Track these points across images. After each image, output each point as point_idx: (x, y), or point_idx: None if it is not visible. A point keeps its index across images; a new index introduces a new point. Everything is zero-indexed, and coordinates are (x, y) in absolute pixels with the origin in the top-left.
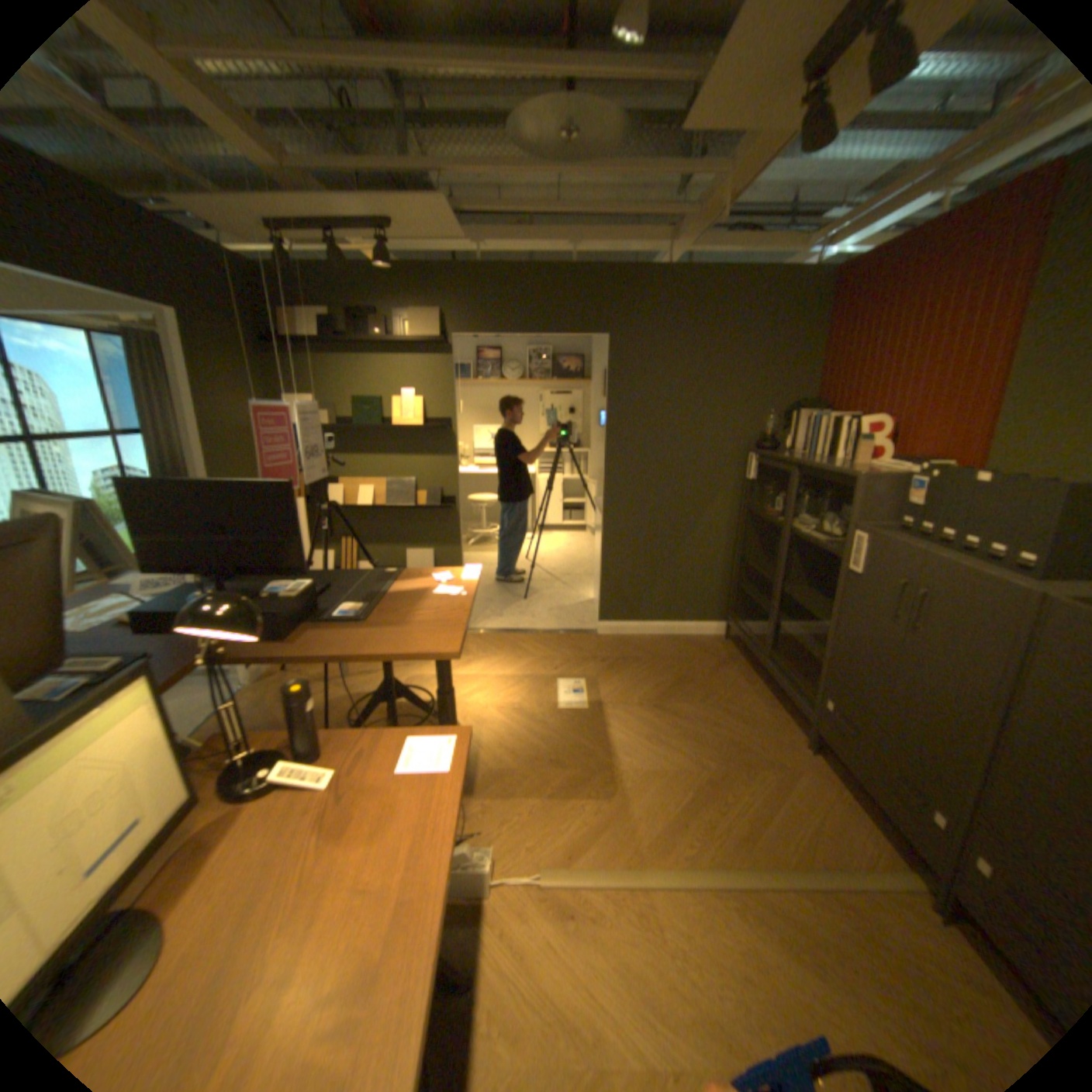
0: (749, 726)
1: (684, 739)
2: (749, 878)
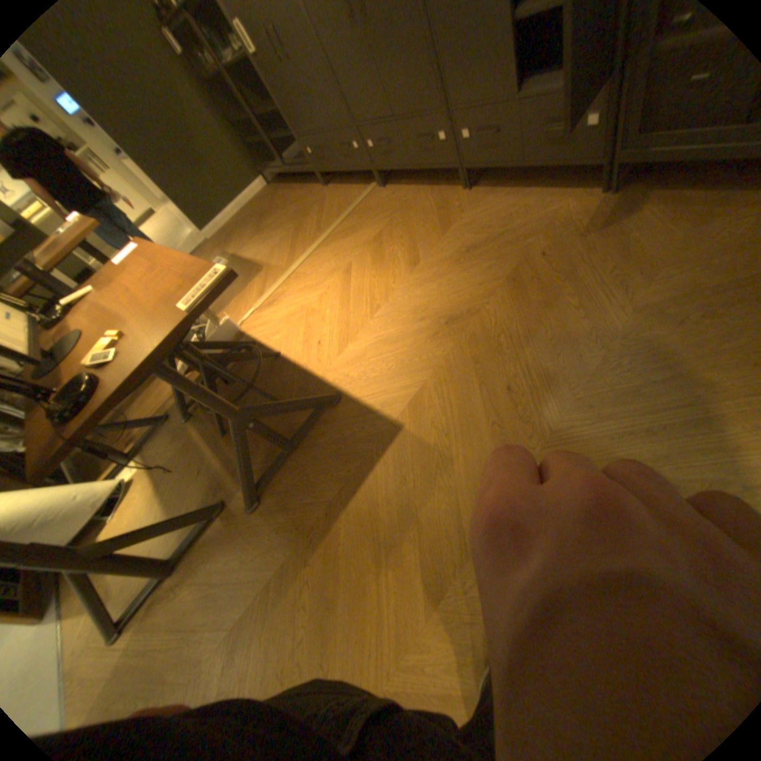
0: (297, 201)
1: (275, 229)
2: (321, 235)
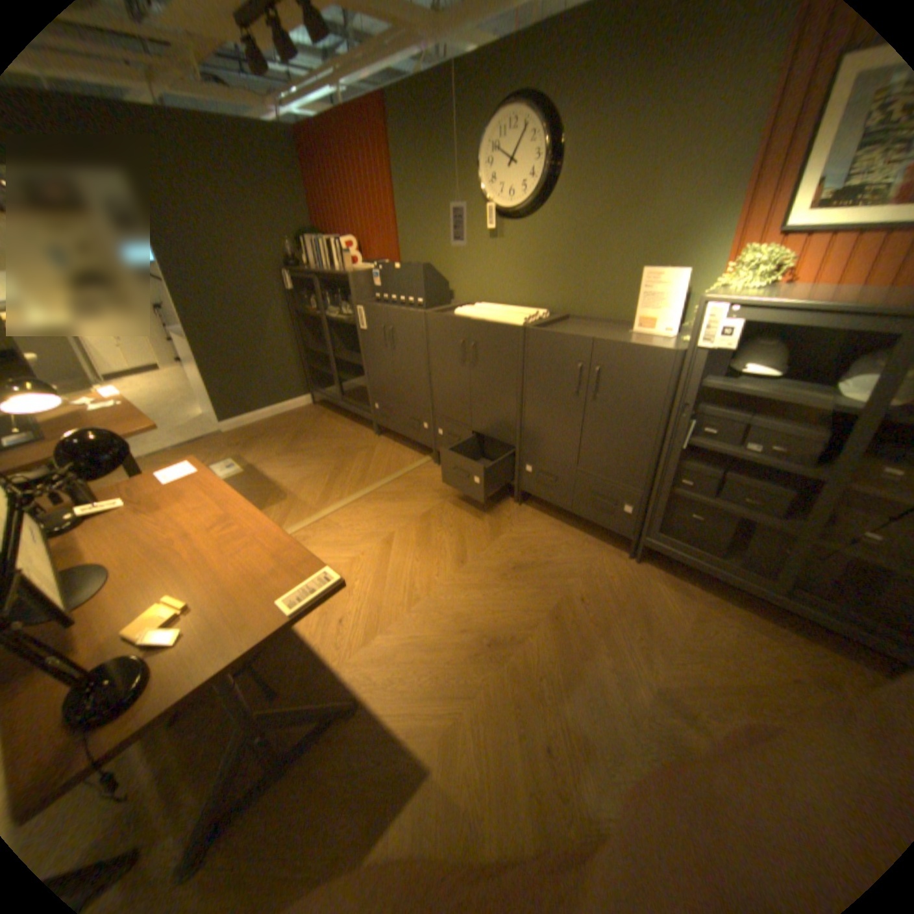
0: (344, 438)
1: (312, 457)
2: (365, 489)
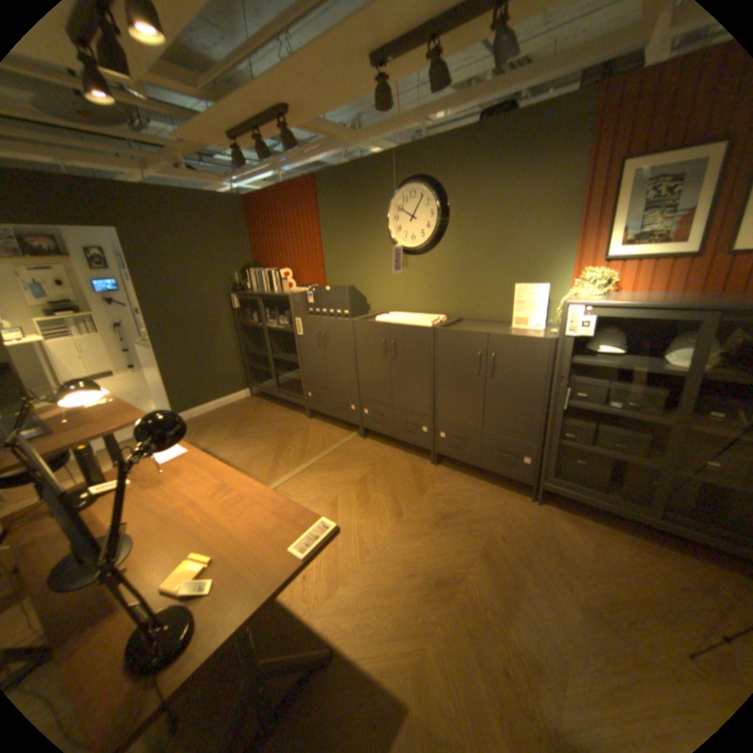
0: (280, 421)
1: (256, 439)
2: (306, 462)
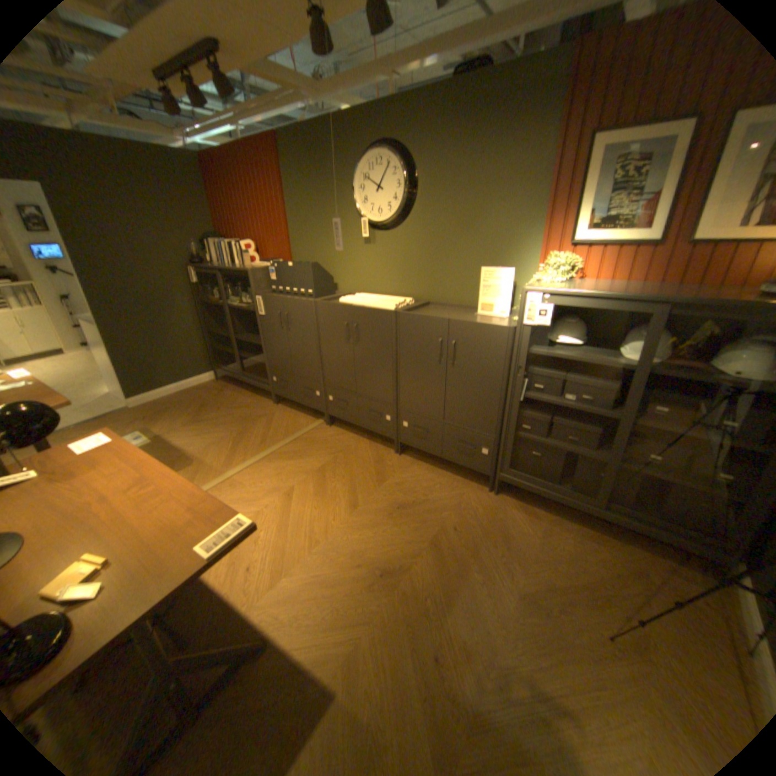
0: (244, 407)
1: (215, 425)
2: (266, 450)
